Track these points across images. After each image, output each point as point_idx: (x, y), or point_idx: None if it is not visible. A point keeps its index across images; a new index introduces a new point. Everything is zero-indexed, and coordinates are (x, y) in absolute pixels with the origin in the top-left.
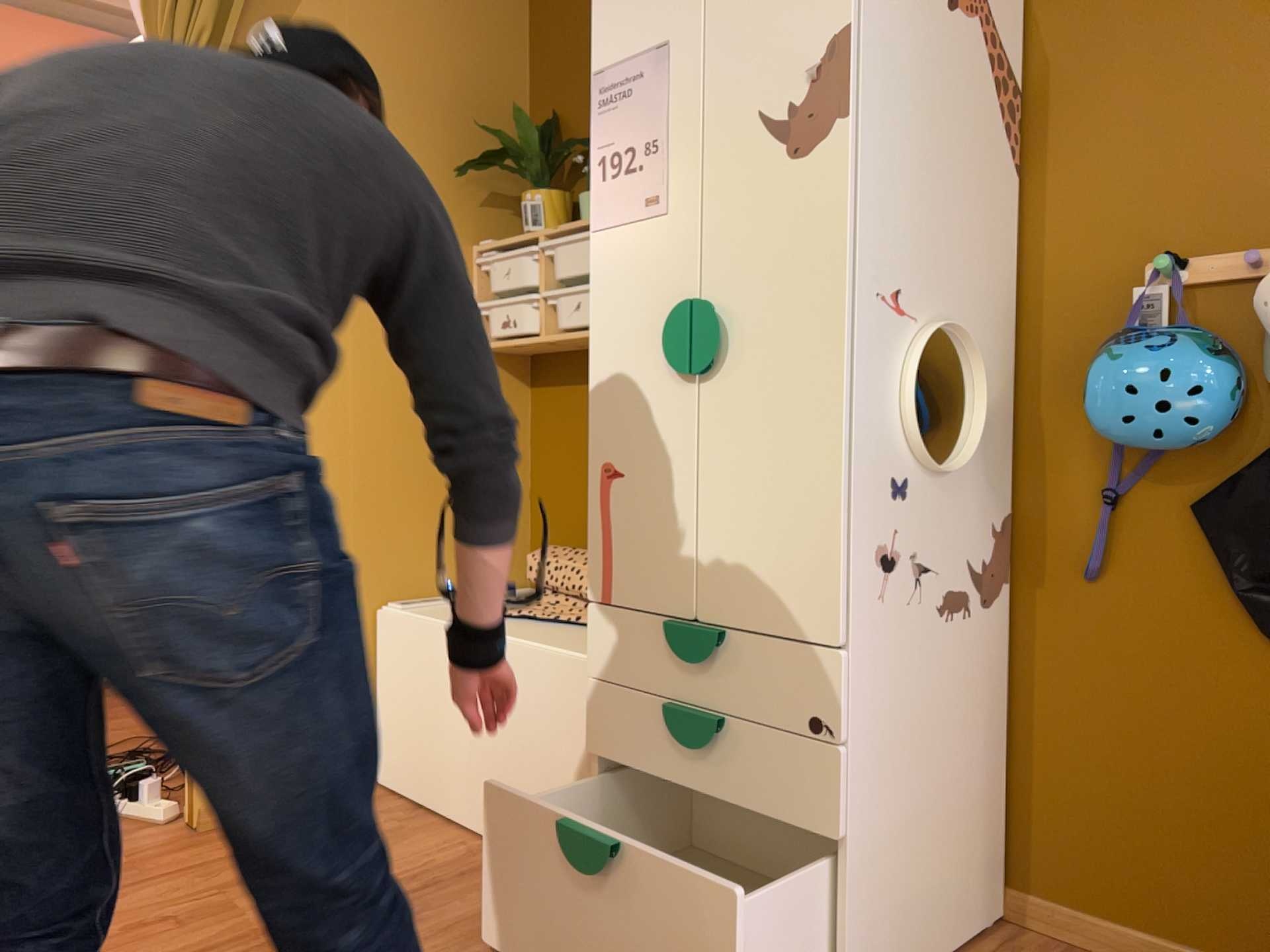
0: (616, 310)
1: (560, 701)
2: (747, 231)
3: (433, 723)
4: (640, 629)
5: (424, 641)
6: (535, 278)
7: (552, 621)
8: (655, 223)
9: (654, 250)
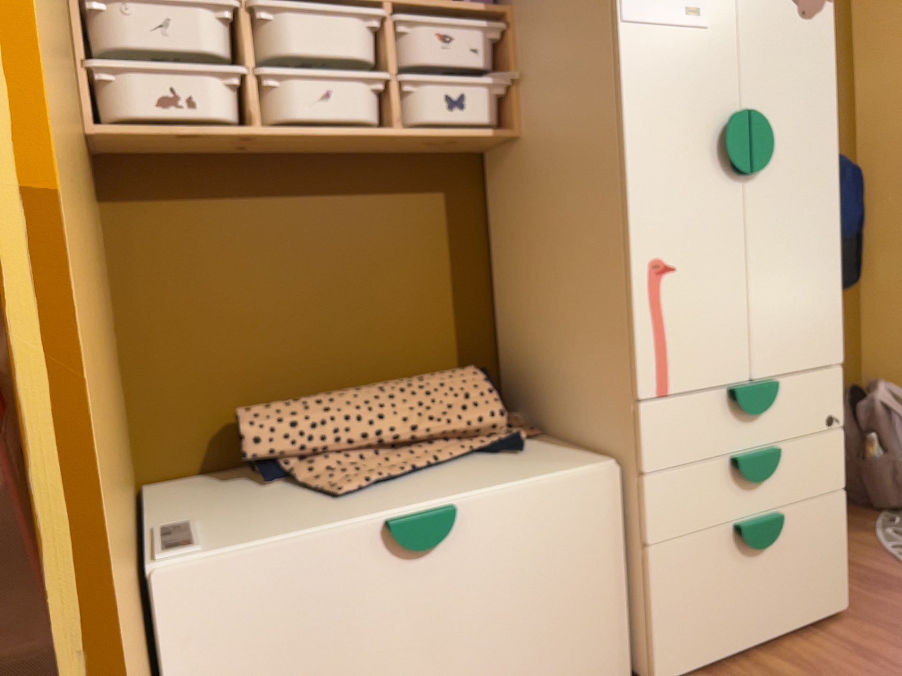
0: (658, 109)
1: (578, 524)
2: (775, 63)
3: (345, 673)
4: (700, 407)
5: (311, 569)
6: (221, 47)
7: (412, 473)
8: (696, 33)
9: (697, 59)
